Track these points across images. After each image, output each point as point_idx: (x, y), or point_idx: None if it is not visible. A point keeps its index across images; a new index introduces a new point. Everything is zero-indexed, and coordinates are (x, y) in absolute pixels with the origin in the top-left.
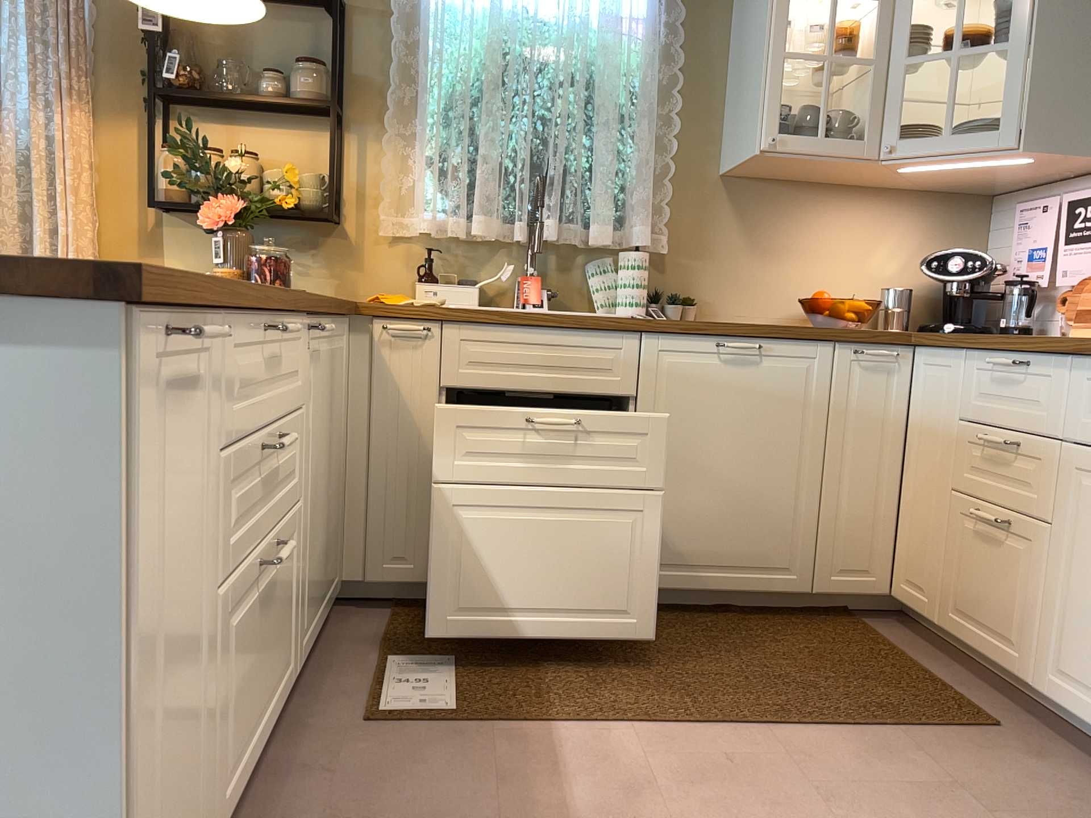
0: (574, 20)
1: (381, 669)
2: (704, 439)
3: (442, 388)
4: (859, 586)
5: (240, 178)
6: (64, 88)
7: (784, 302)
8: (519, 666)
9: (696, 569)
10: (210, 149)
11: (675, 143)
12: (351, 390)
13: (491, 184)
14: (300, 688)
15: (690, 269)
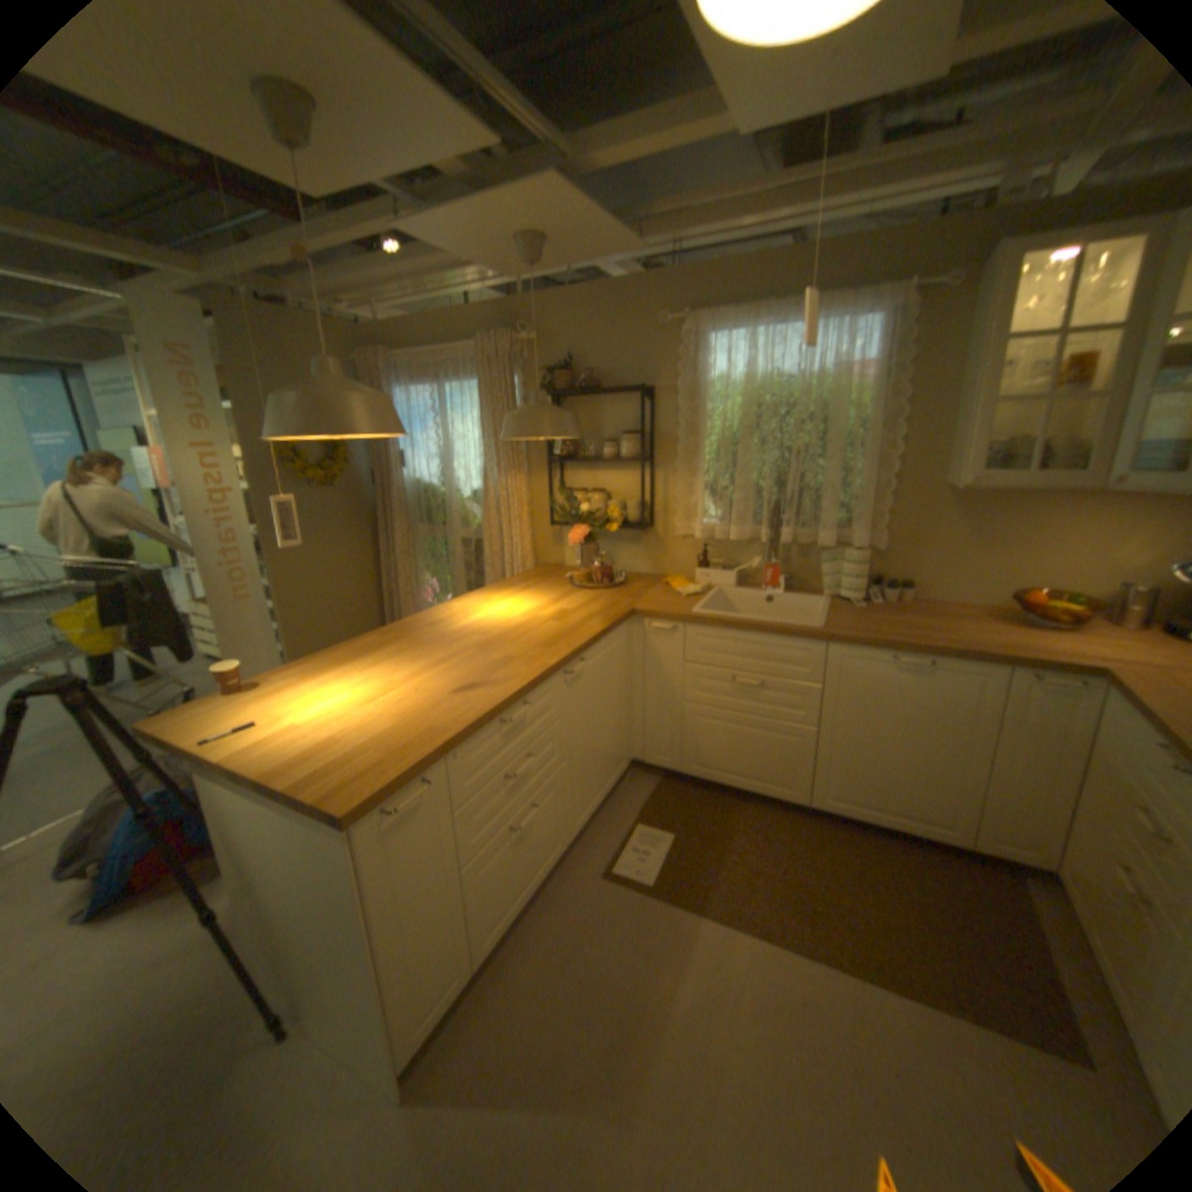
0: (813, 371)
1: (630, 835)
2: (876, 723)
3: (686, 662)
4: (1022, 858)
5: (591, 507)
6: (507, 464)
7: (1005, 588)
8: (710, 856)
9: (865, 809)
10: (580, 485)
11: (902, 459)
12: (634, 657)
13: (742, 505)
14: (583, 838)
15: (909, 559)
